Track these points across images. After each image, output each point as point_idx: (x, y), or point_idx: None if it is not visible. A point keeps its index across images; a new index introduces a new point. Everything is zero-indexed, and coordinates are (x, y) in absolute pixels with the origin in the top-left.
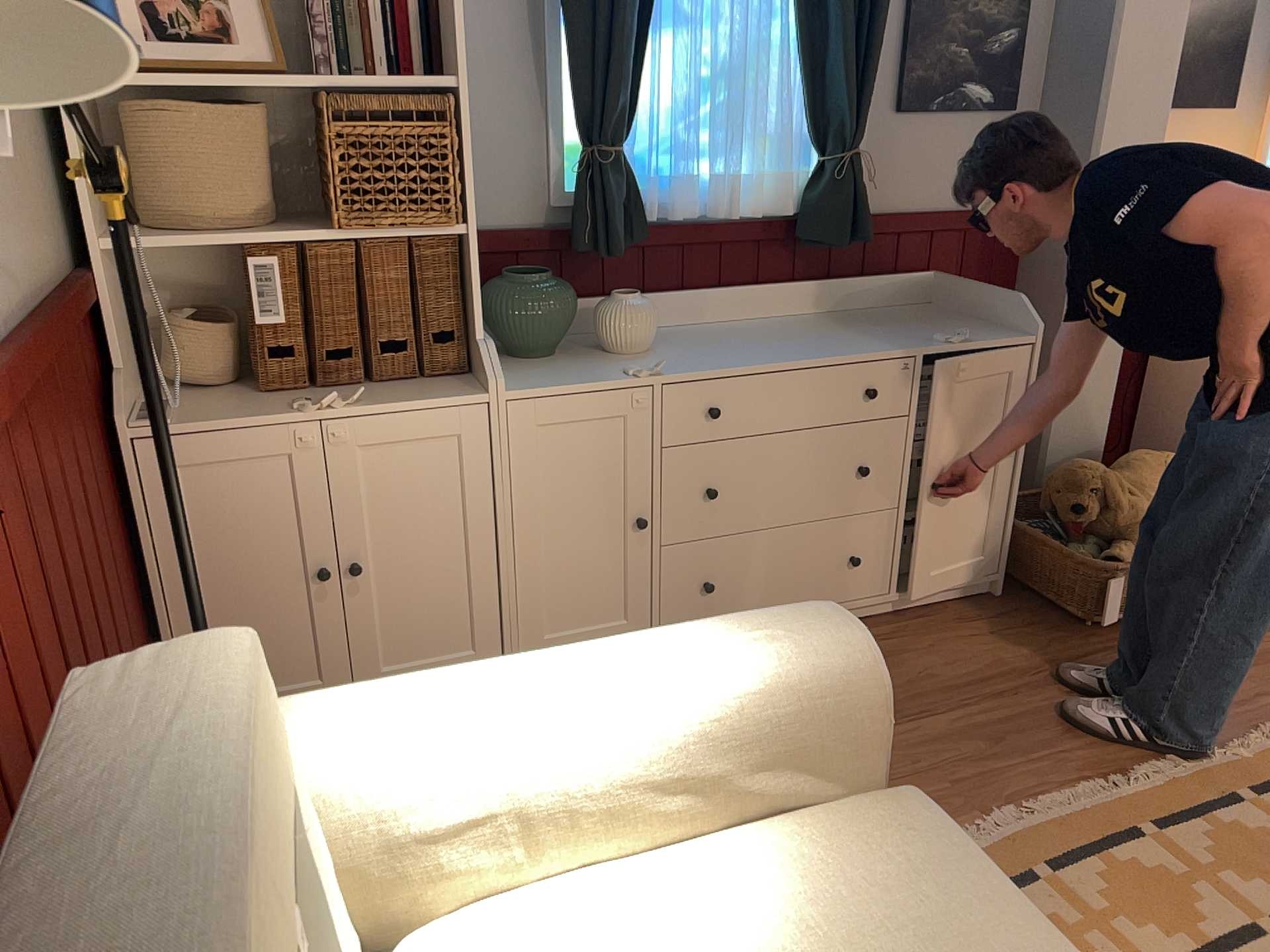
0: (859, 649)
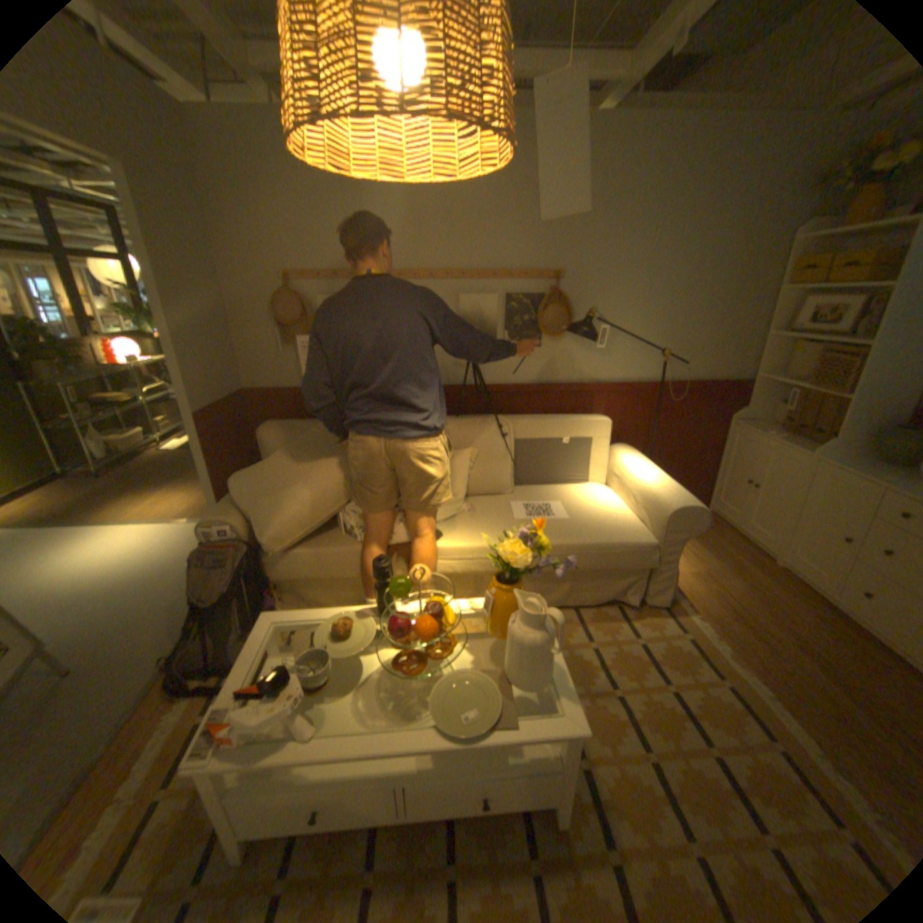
0: (677, 507)
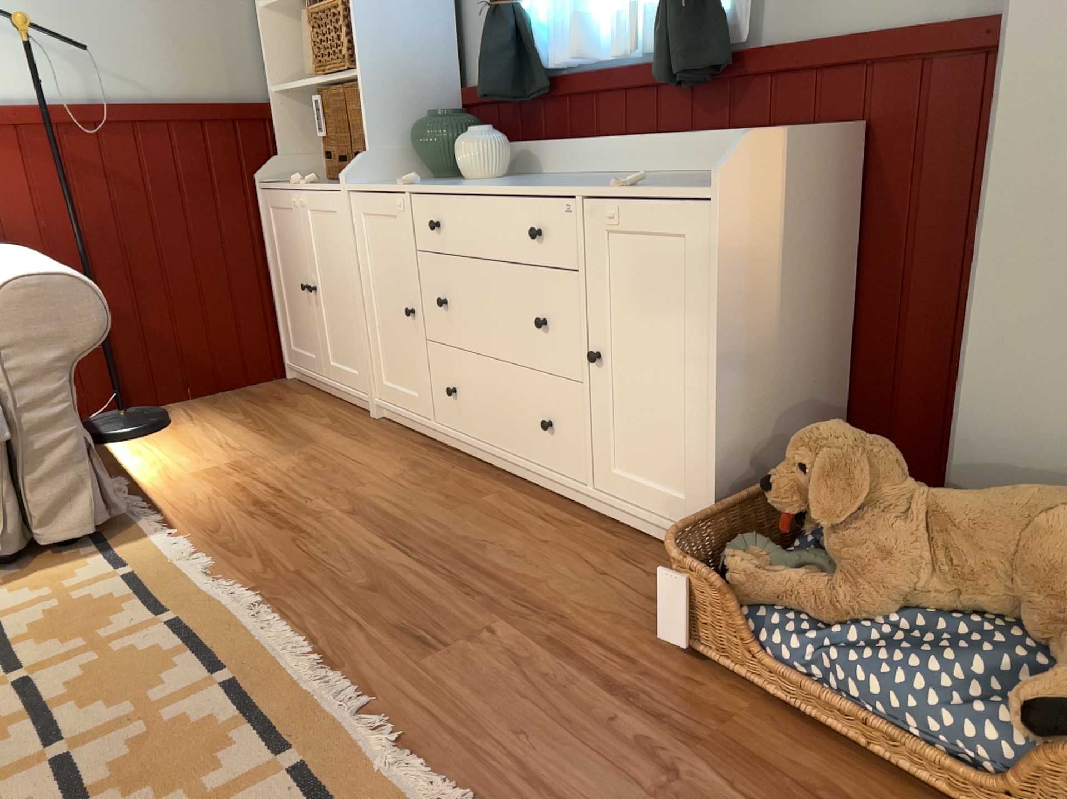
0: (6, 282)
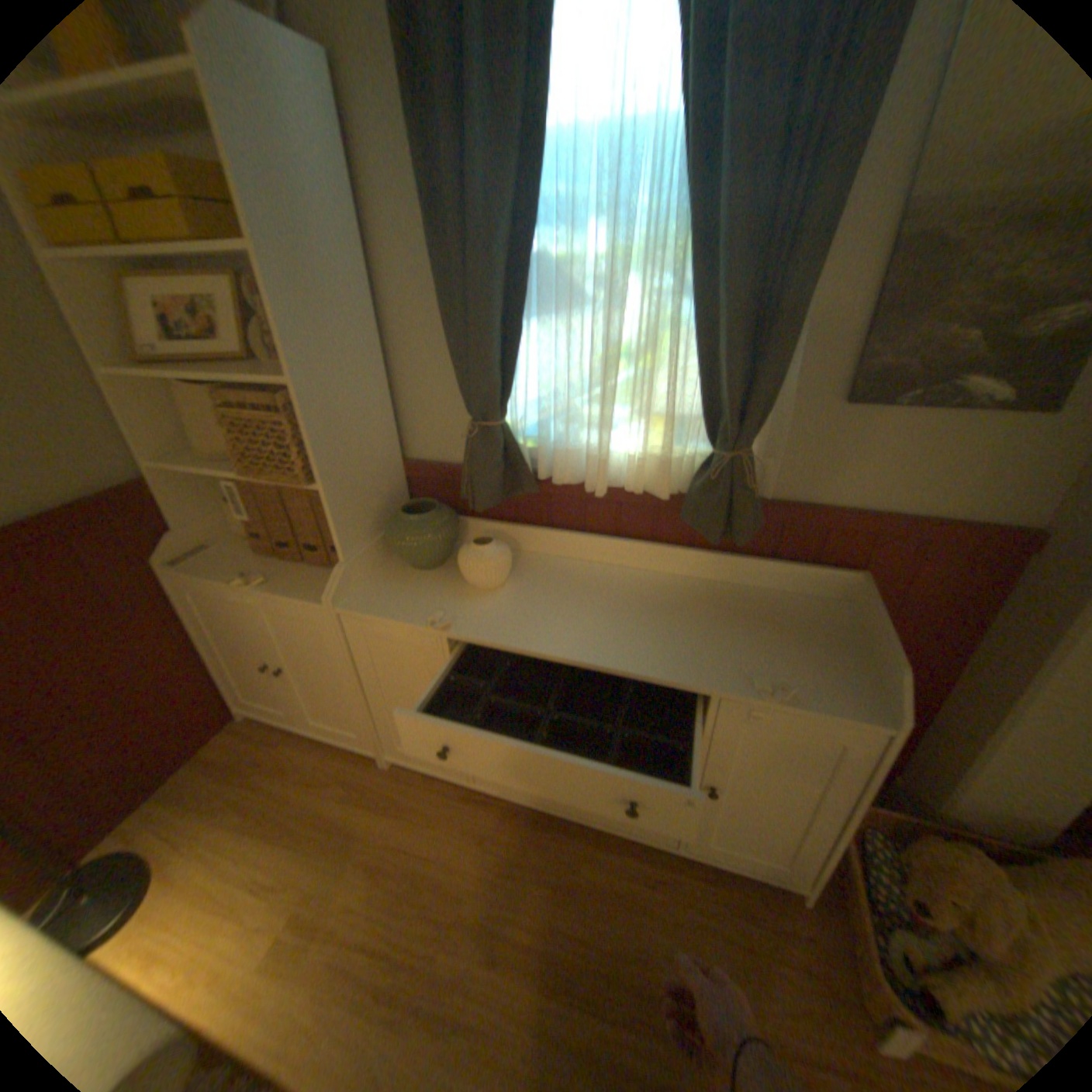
0: None
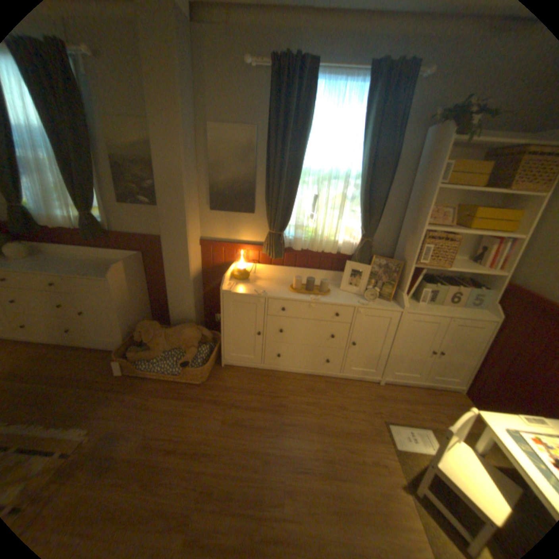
0: None
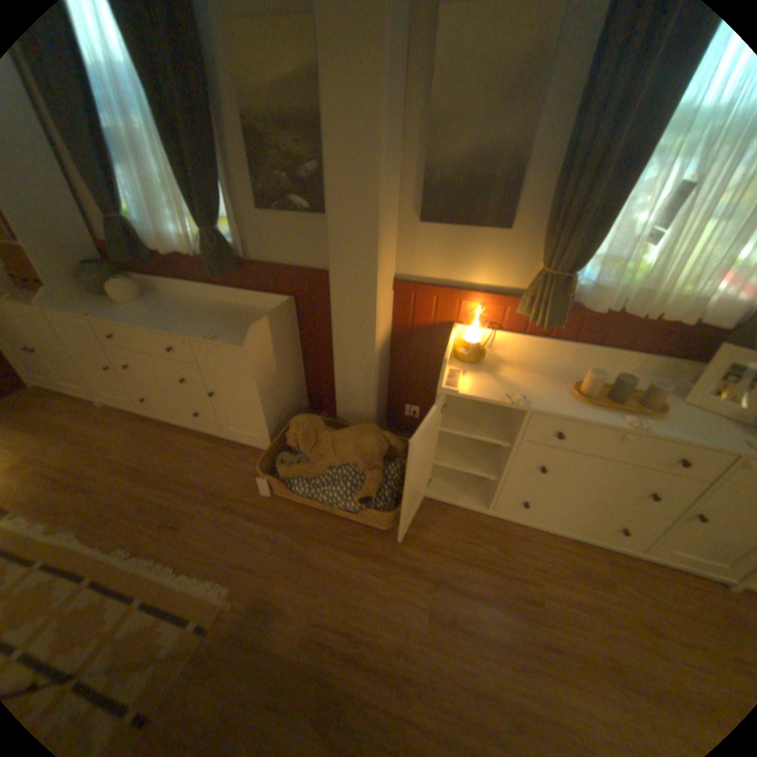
0: None
